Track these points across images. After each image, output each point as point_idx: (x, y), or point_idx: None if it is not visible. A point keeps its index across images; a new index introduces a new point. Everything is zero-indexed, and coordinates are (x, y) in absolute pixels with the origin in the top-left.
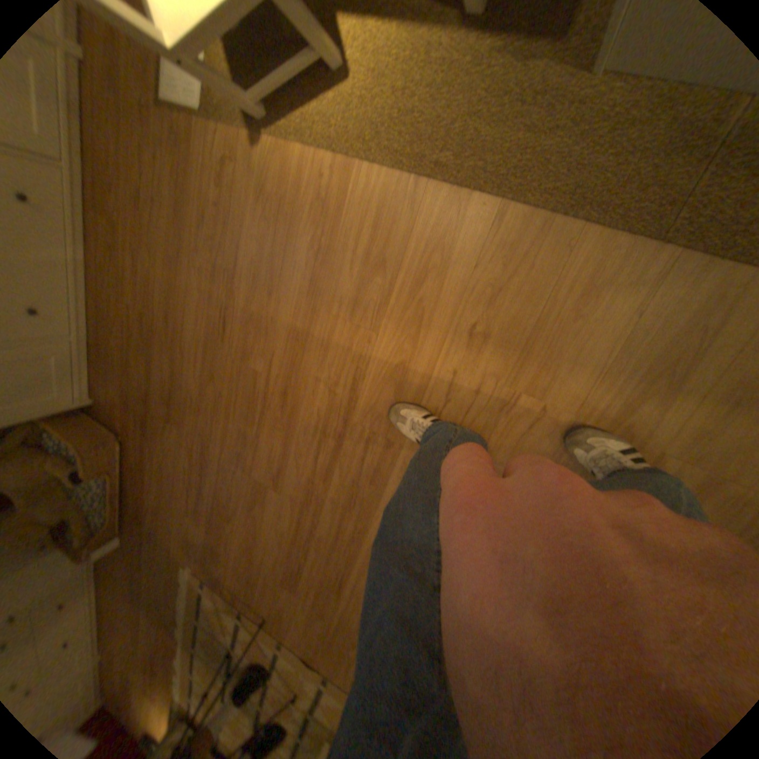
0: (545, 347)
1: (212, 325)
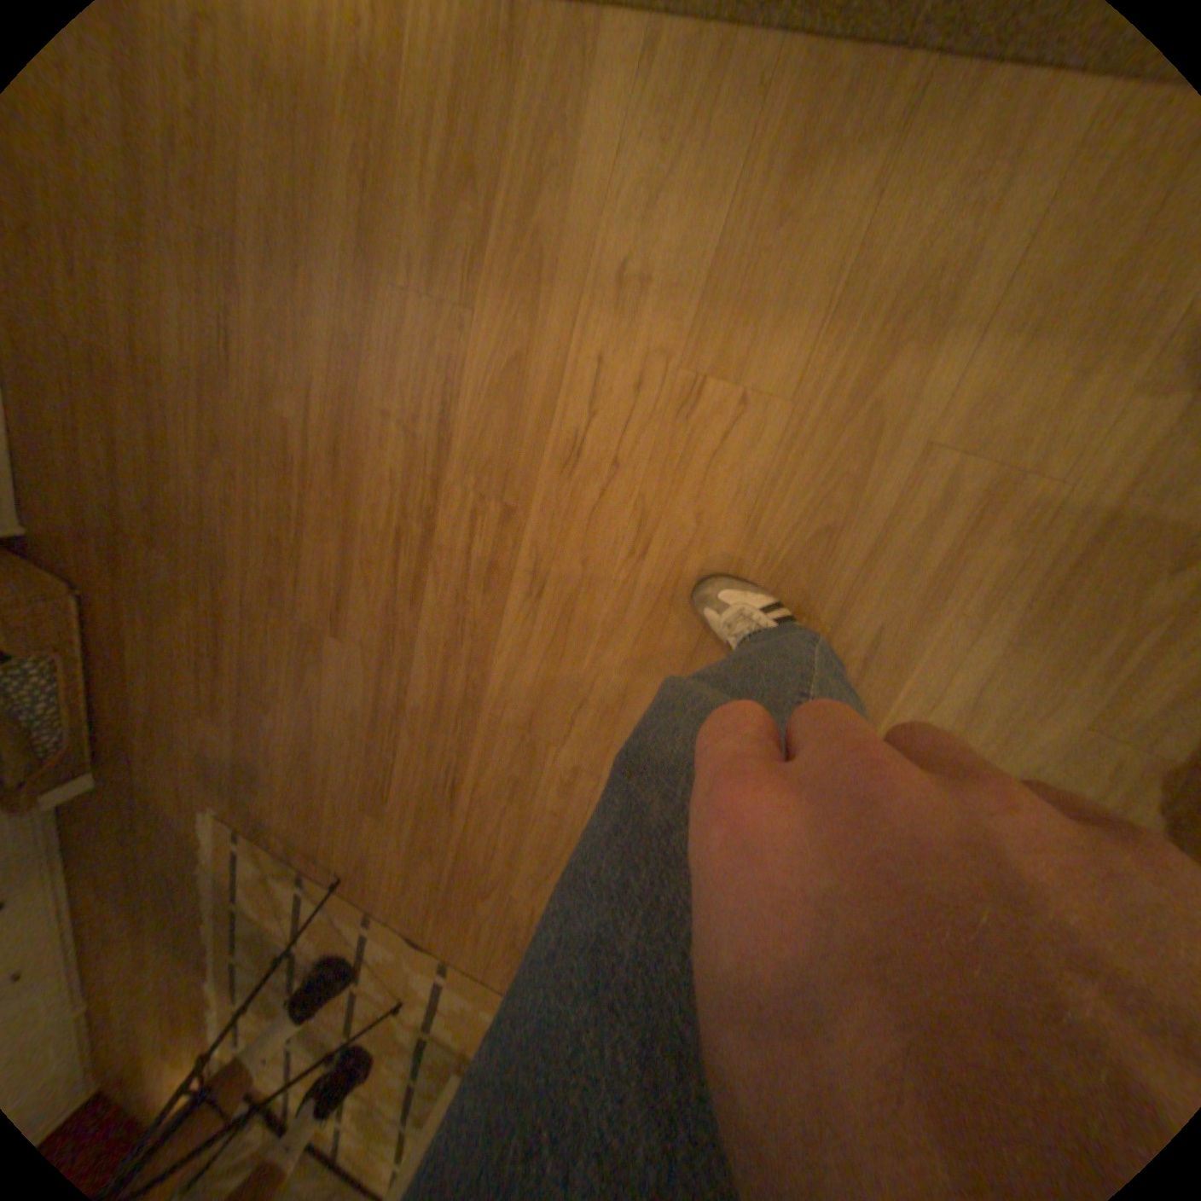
0: (736, 286)
1: (205, 343)
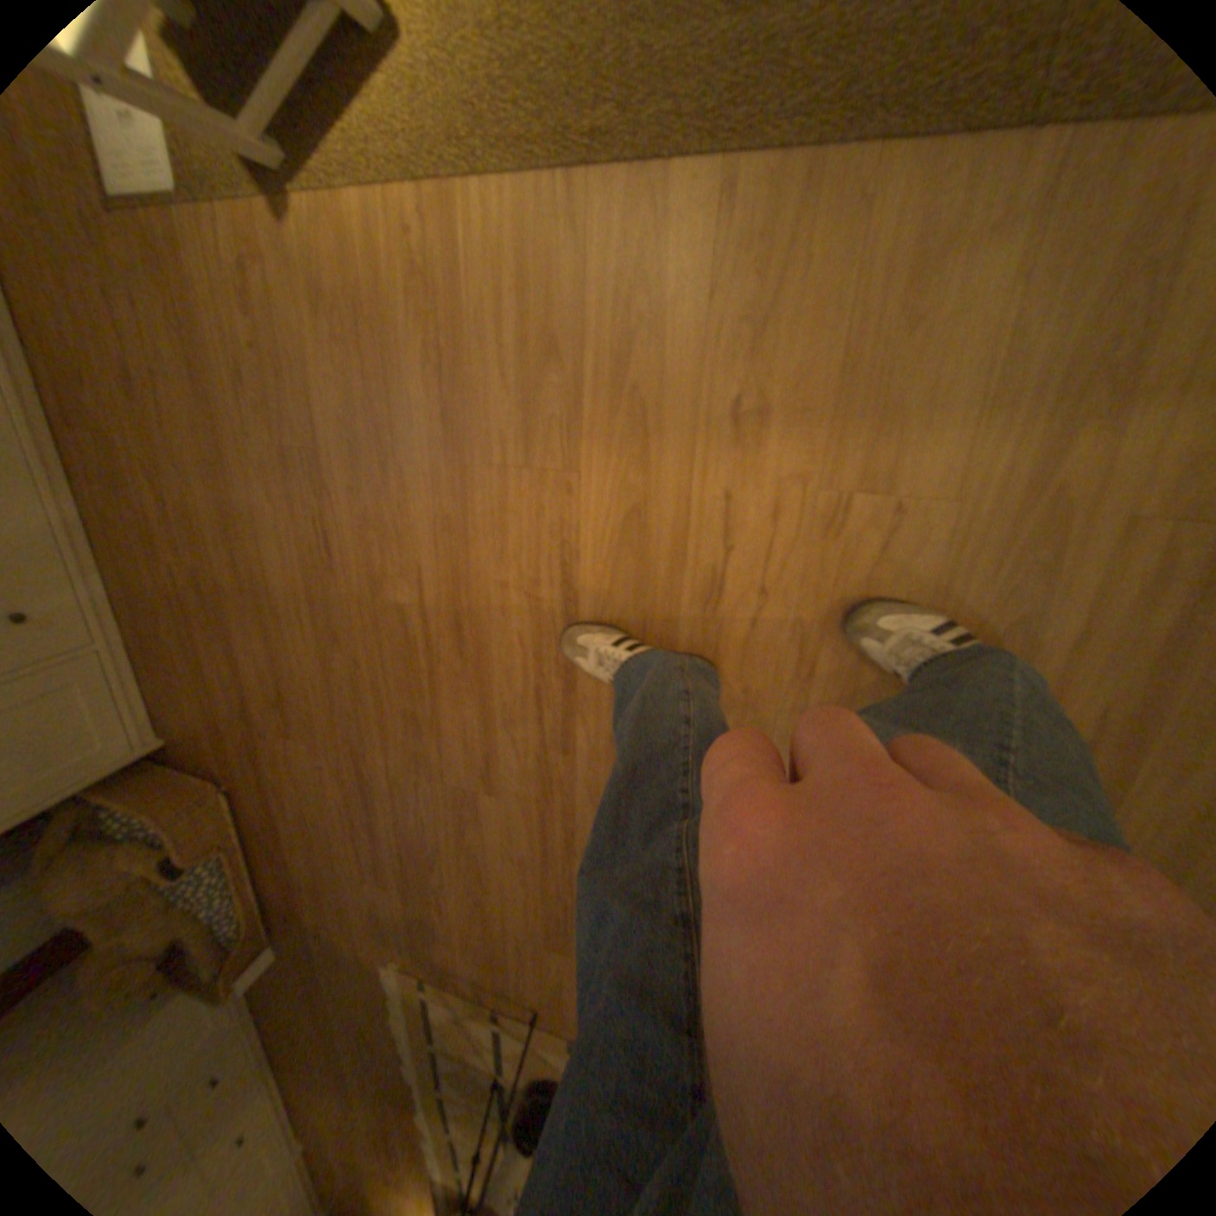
0: (870, 397)
1: (306, 548)
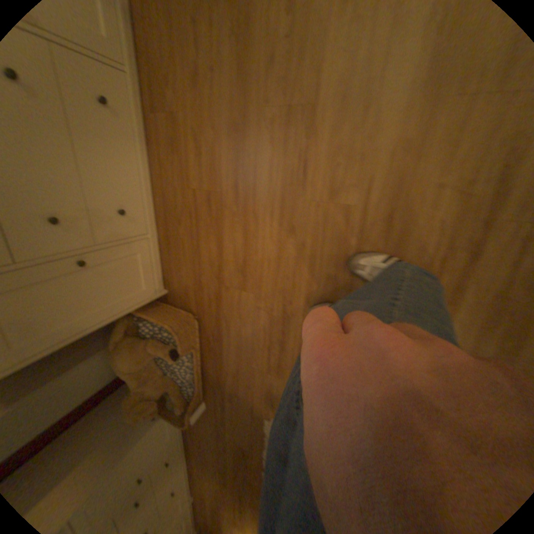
0: None
1: (292, 172)
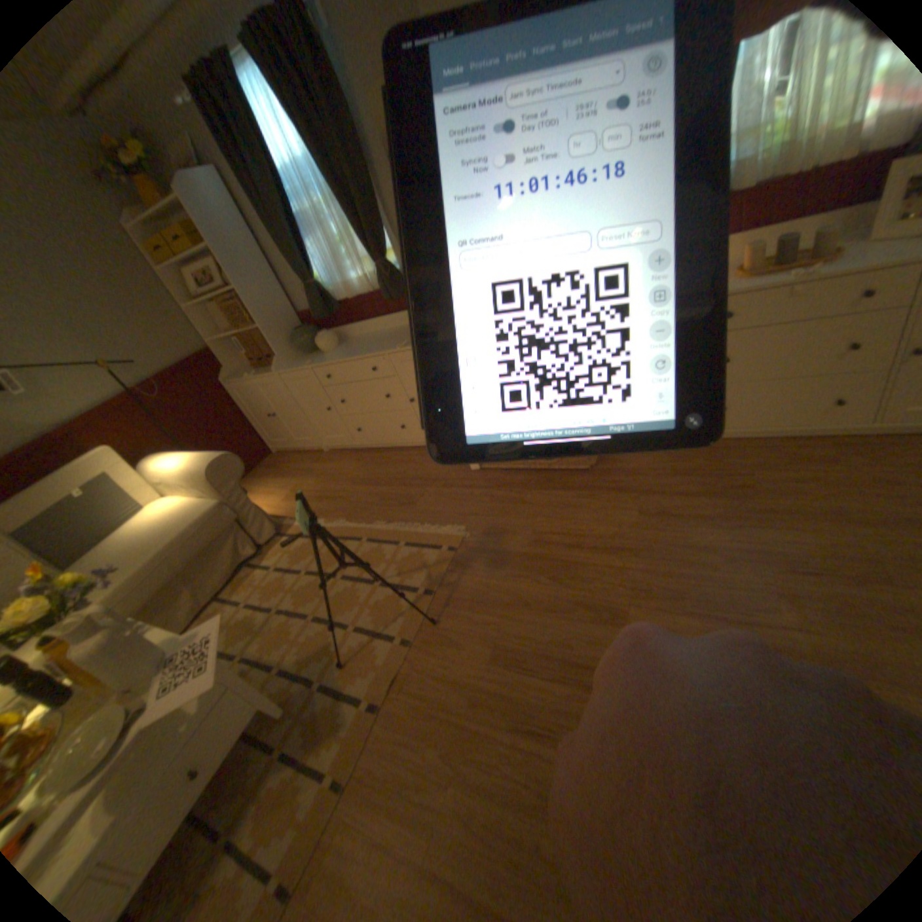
0: None
1: (801, 563)
